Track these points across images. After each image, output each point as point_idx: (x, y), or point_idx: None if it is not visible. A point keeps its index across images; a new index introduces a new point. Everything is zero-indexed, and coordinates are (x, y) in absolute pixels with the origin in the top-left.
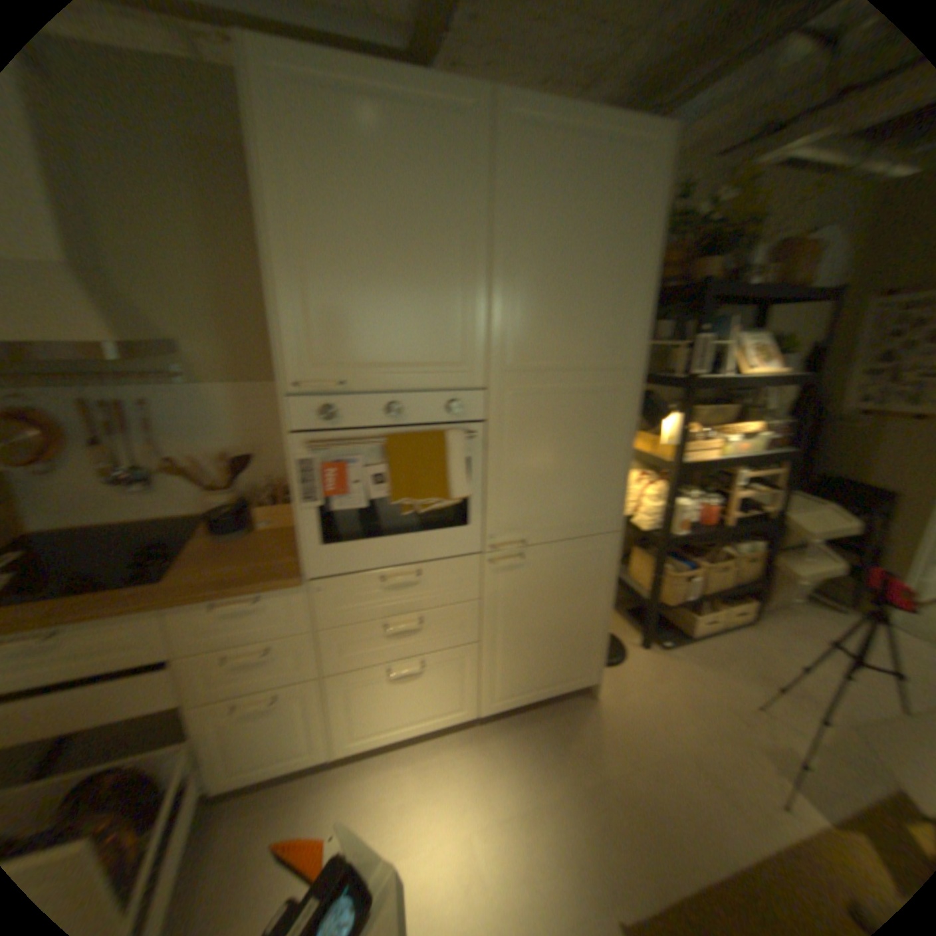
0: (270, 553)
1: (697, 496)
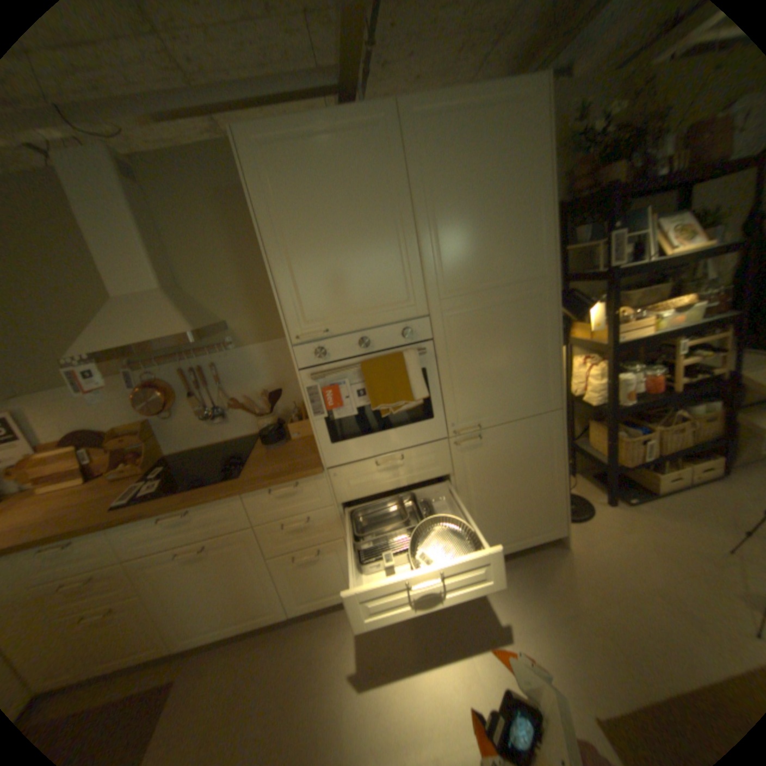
0: (298, 454)
1: (639, 370)
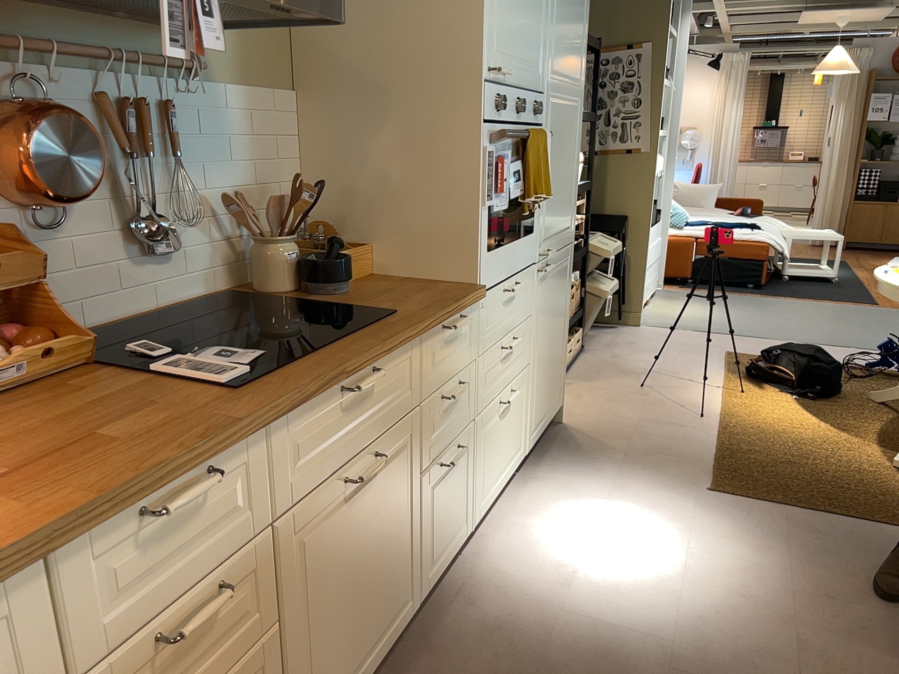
0: (413, 287)
1: None
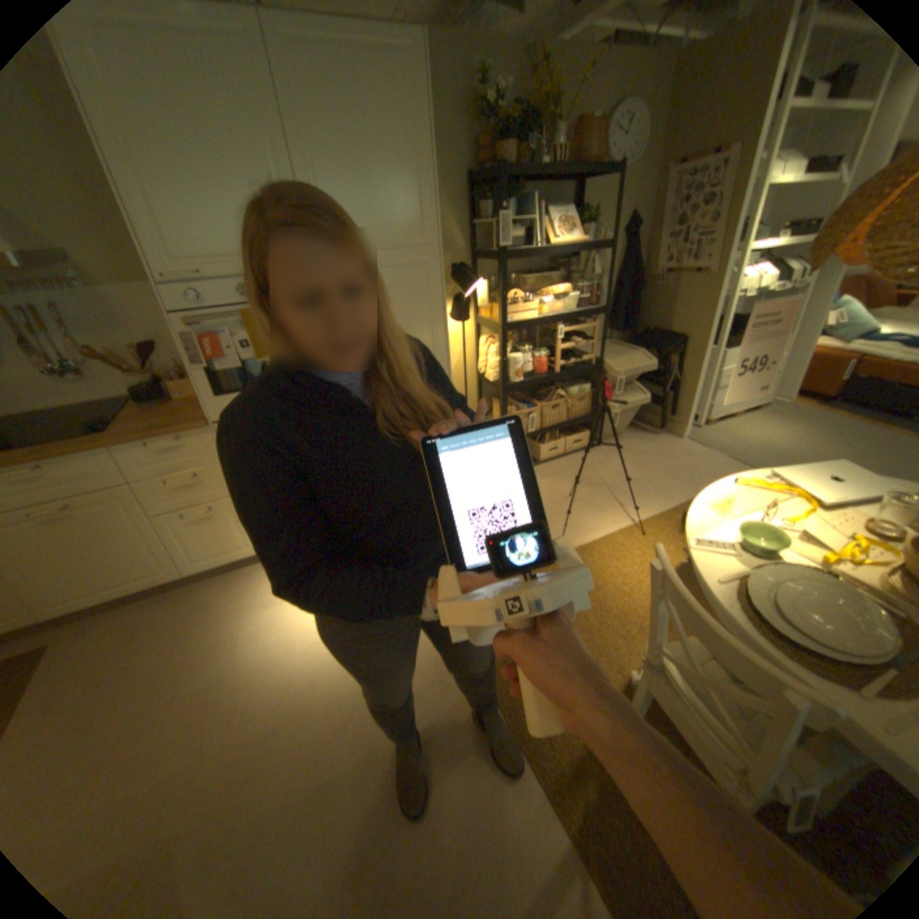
0: (178, 413)
1: (528, 352)
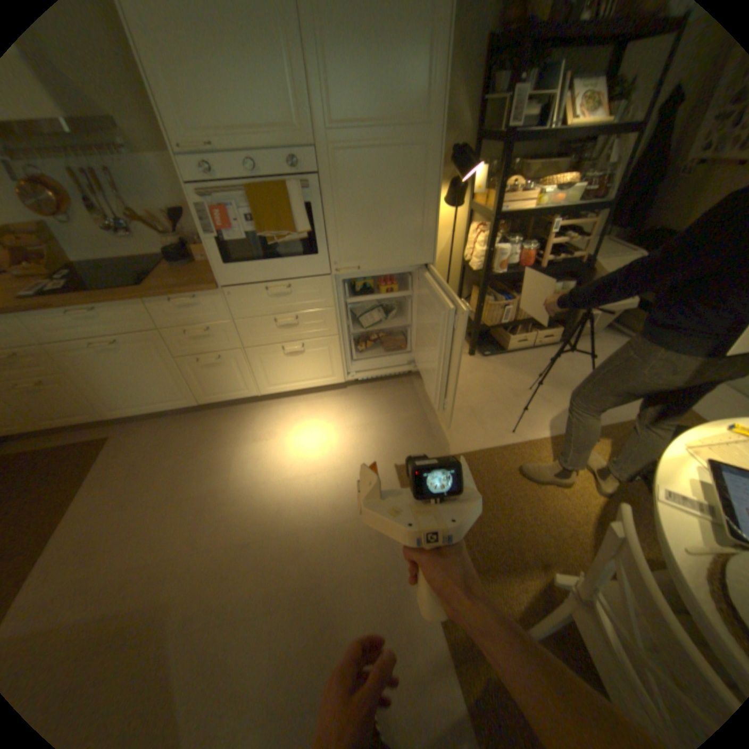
0: (197, 274)
1: (518, 243)
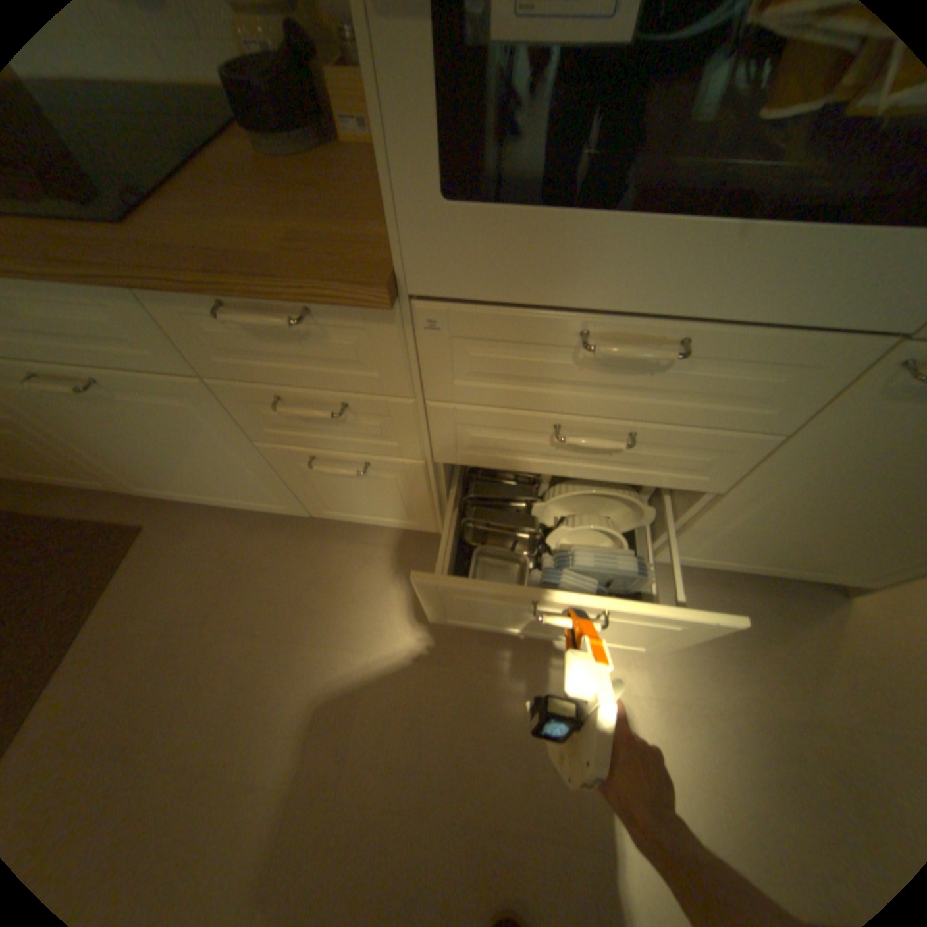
0: (334, 202)
1: None
